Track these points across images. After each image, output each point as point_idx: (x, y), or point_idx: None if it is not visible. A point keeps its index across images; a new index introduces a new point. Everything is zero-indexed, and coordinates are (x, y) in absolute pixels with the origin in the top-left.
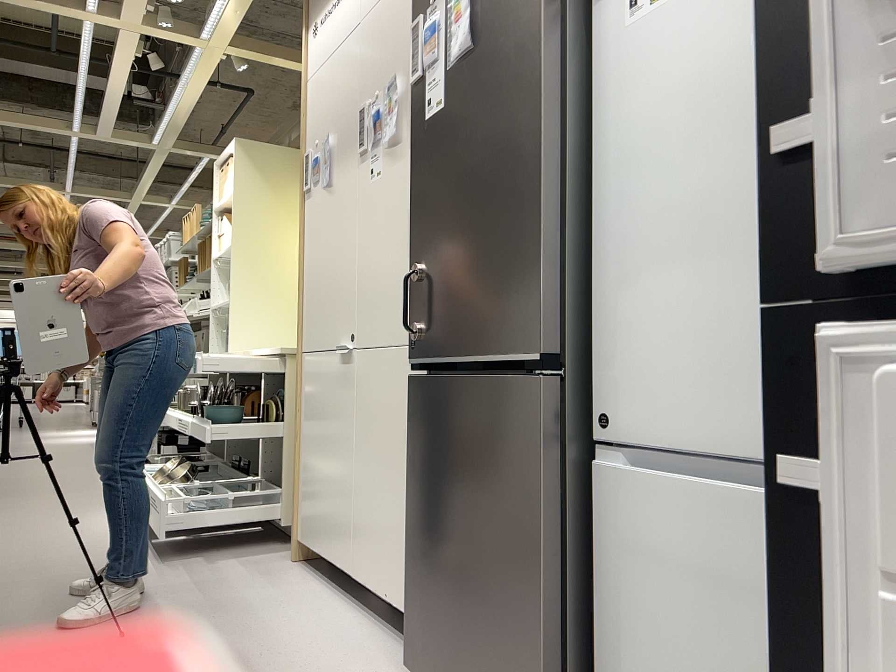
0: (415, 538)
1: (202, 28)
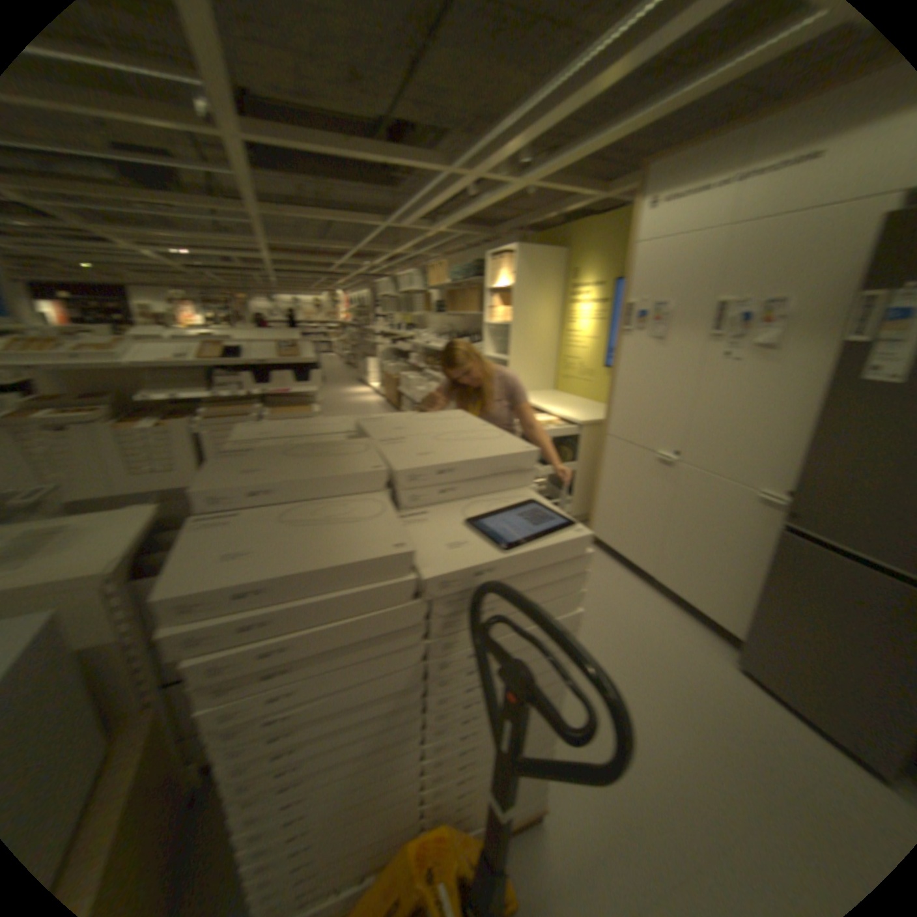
0: (770, 614)
1: (520, 169)
